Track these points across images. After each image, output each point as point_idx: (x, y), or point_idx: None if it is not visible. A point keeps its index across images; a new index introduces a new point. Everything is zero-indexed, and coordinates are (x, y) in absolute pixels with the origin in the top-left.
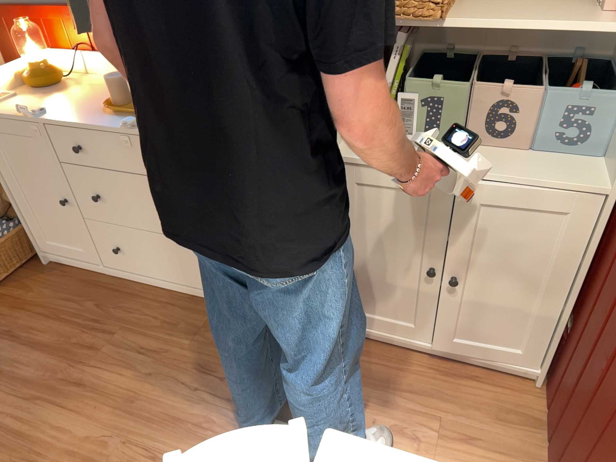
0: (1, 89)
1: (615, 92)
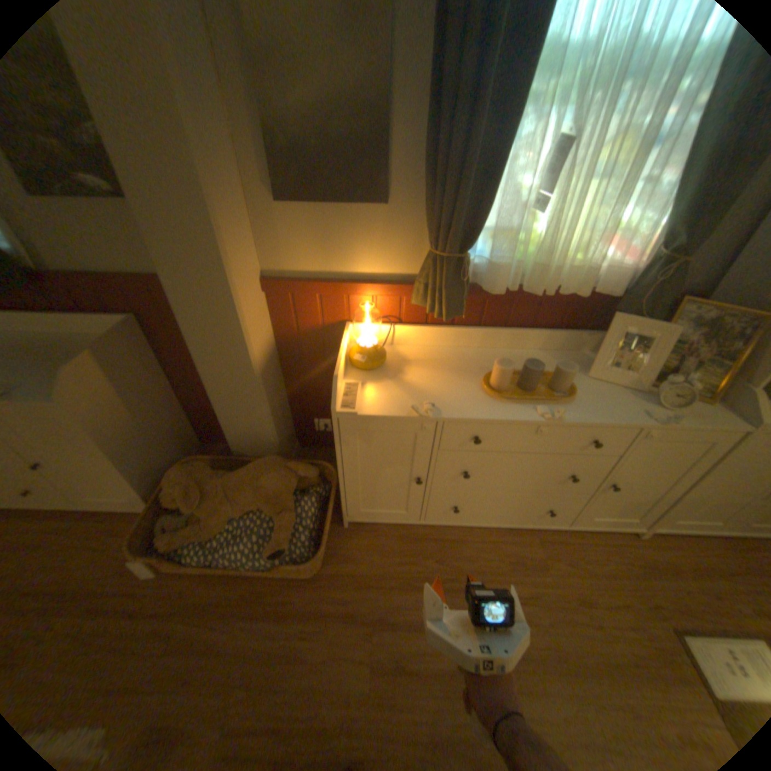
0: (338, 378)
1: None
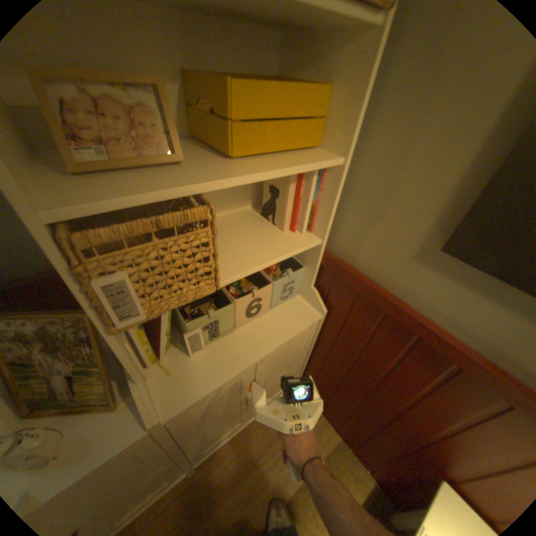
0: None
1: (300, 265)
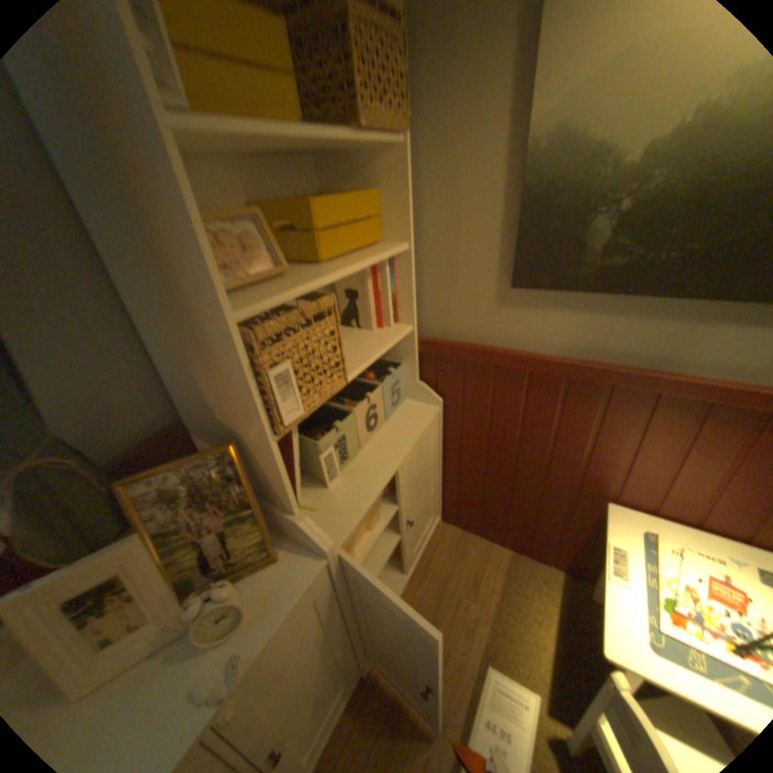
0: None
1: (397, 362)
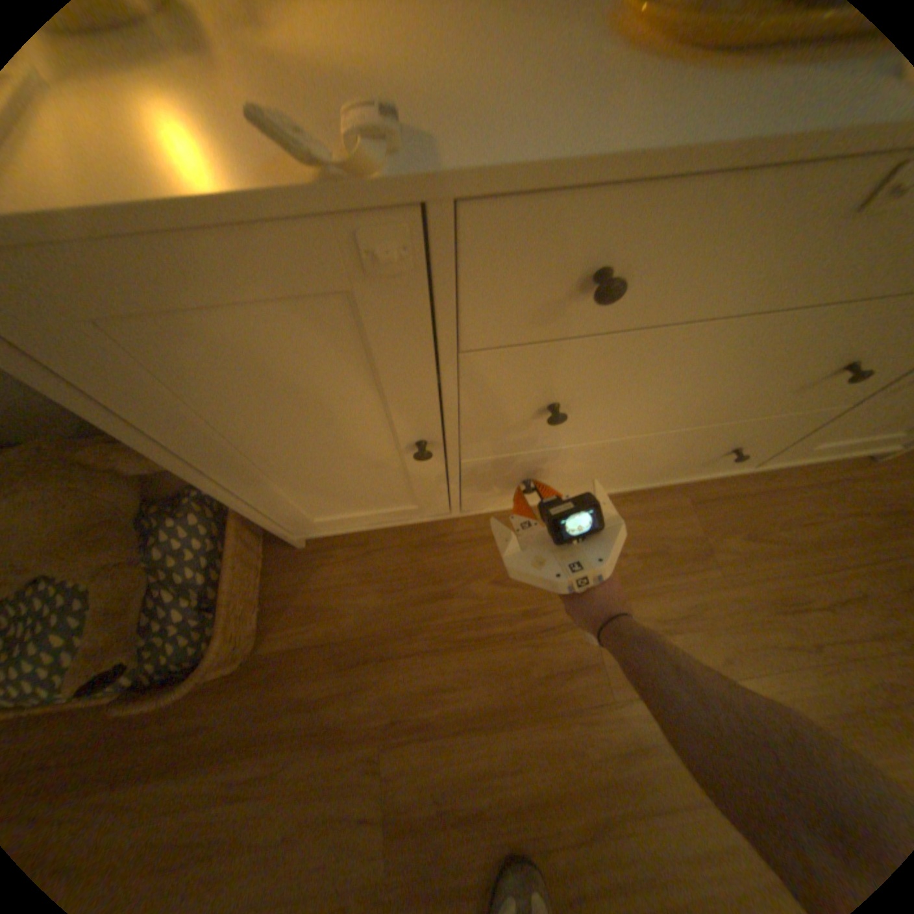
0: None
1: None
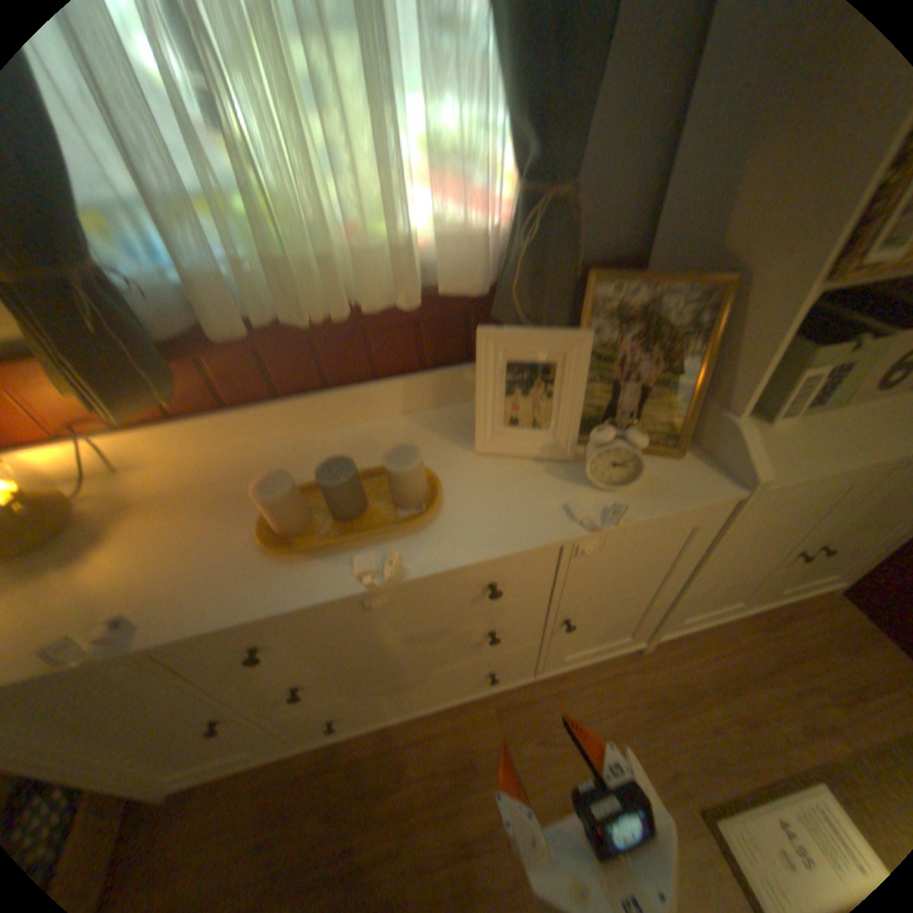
0: None
1: None
